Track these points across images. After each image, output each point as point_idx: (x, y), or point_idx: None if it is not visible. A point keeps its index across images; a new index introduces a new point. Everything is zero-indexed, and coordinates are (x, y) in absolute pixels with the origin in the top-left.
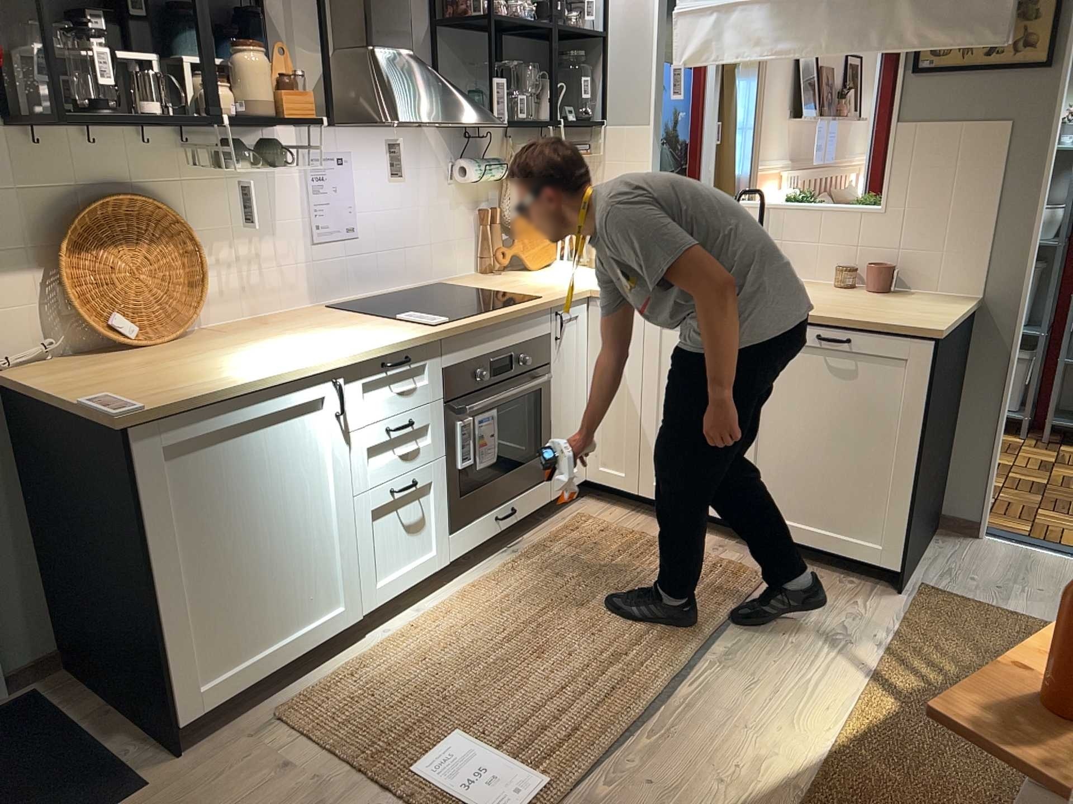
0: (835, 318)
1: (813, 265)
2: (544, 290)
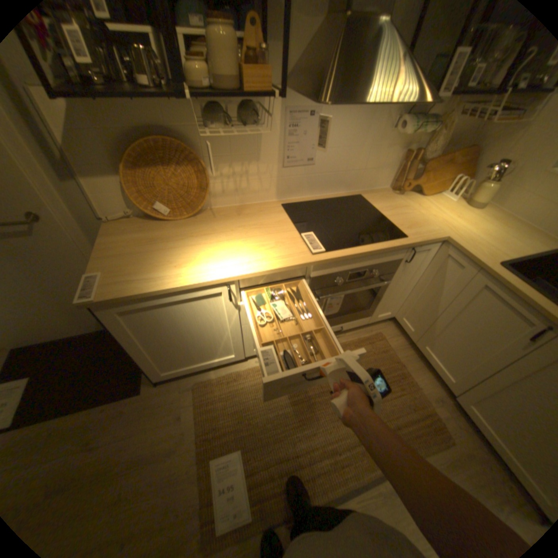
0: None
1: None
2: (415, 226)
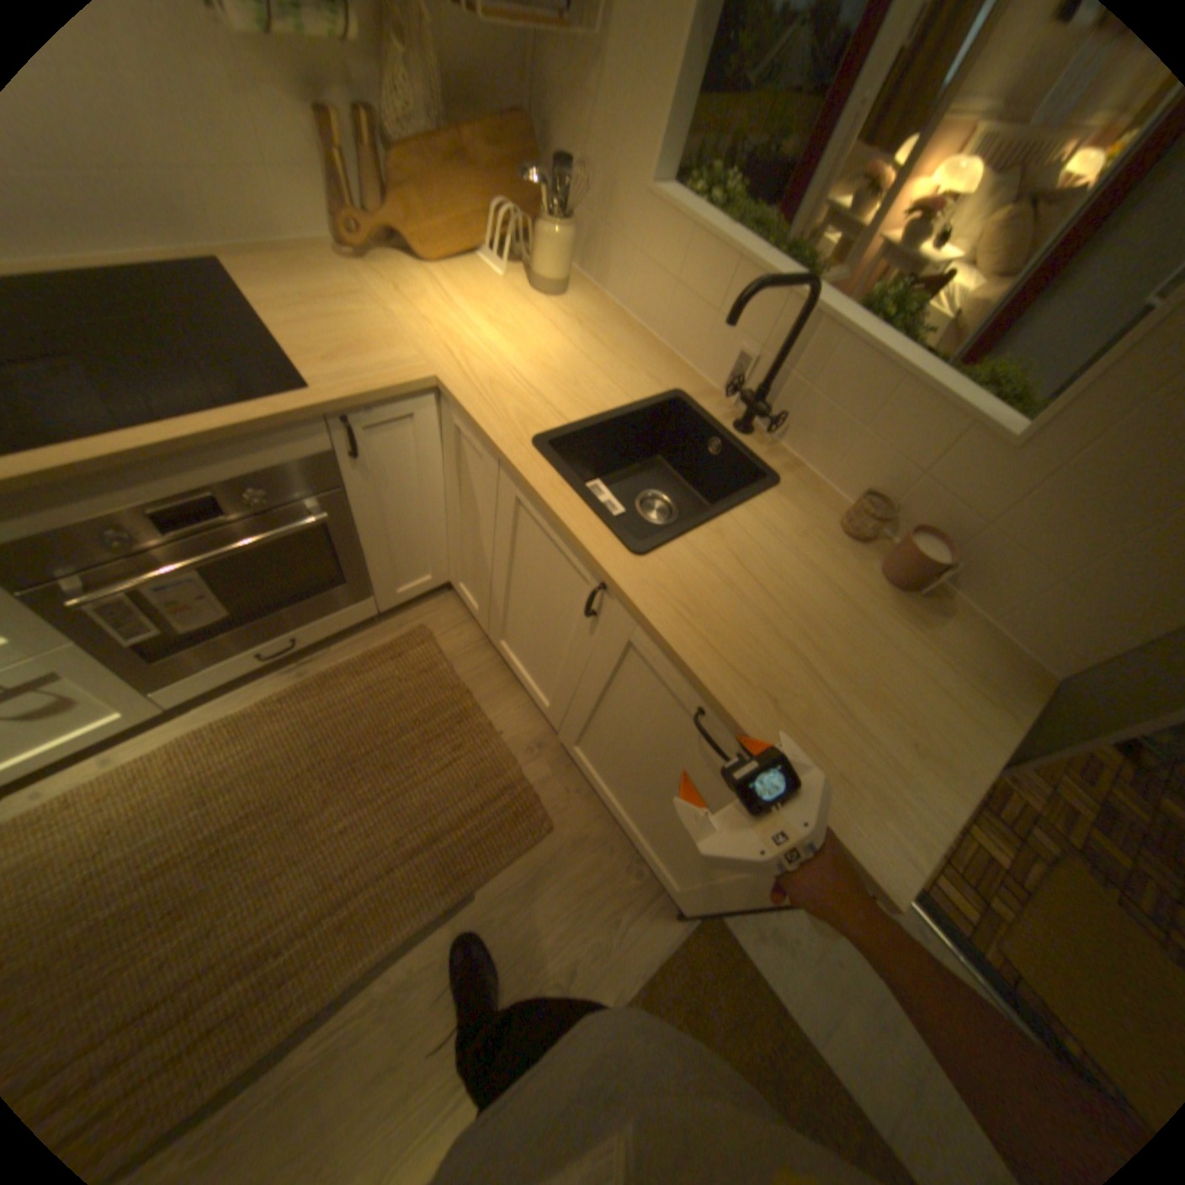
0: (734, 718)
1: (836, 457)
2: (354, 354)
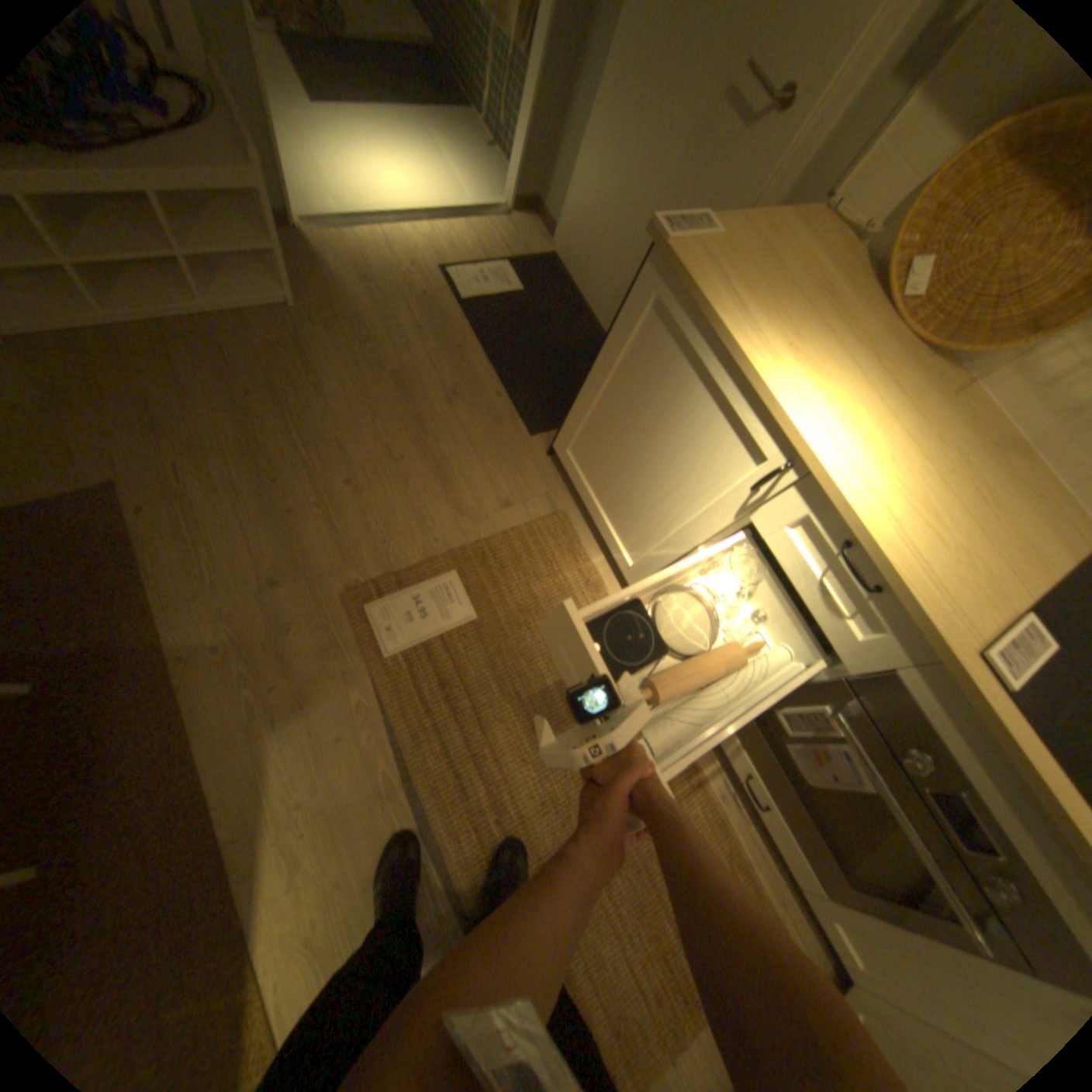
0: None
1: None
2: None
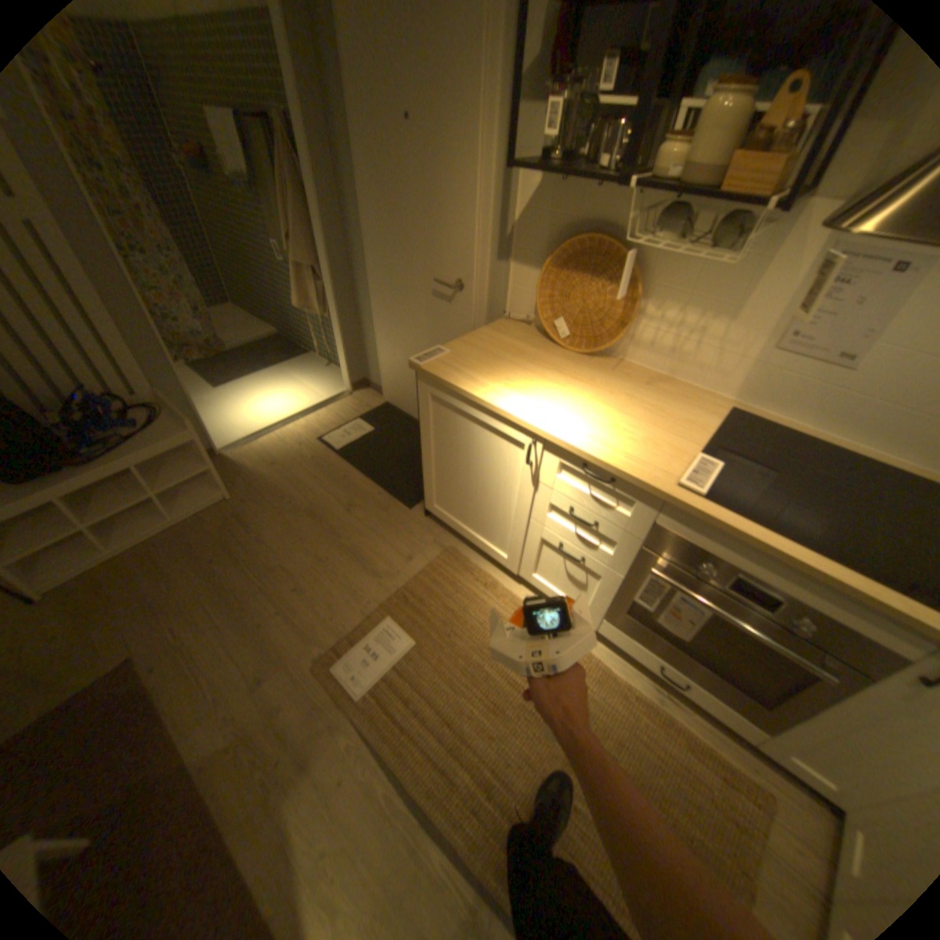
0: None
1: None
2: None
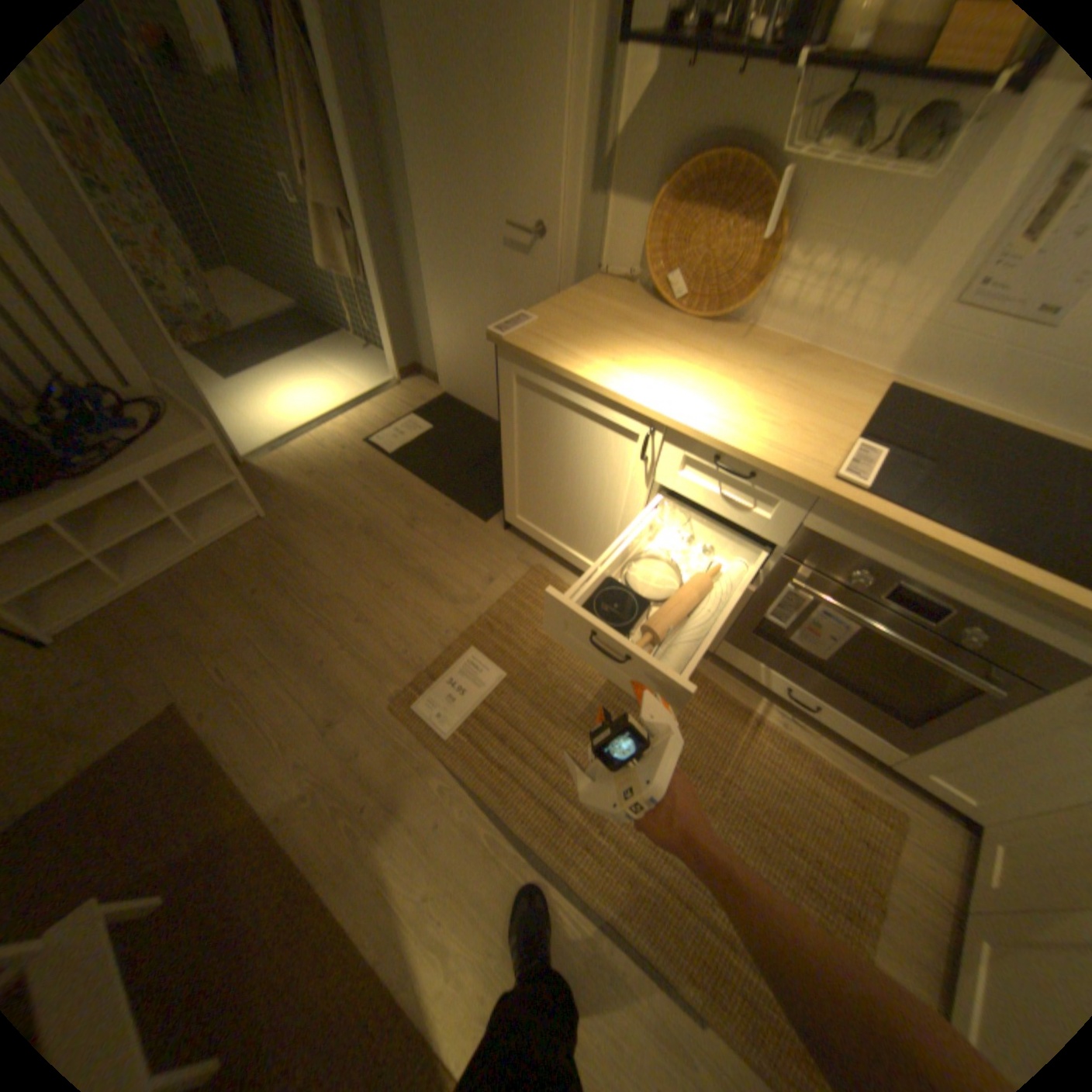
0: None
1: None
2: None
